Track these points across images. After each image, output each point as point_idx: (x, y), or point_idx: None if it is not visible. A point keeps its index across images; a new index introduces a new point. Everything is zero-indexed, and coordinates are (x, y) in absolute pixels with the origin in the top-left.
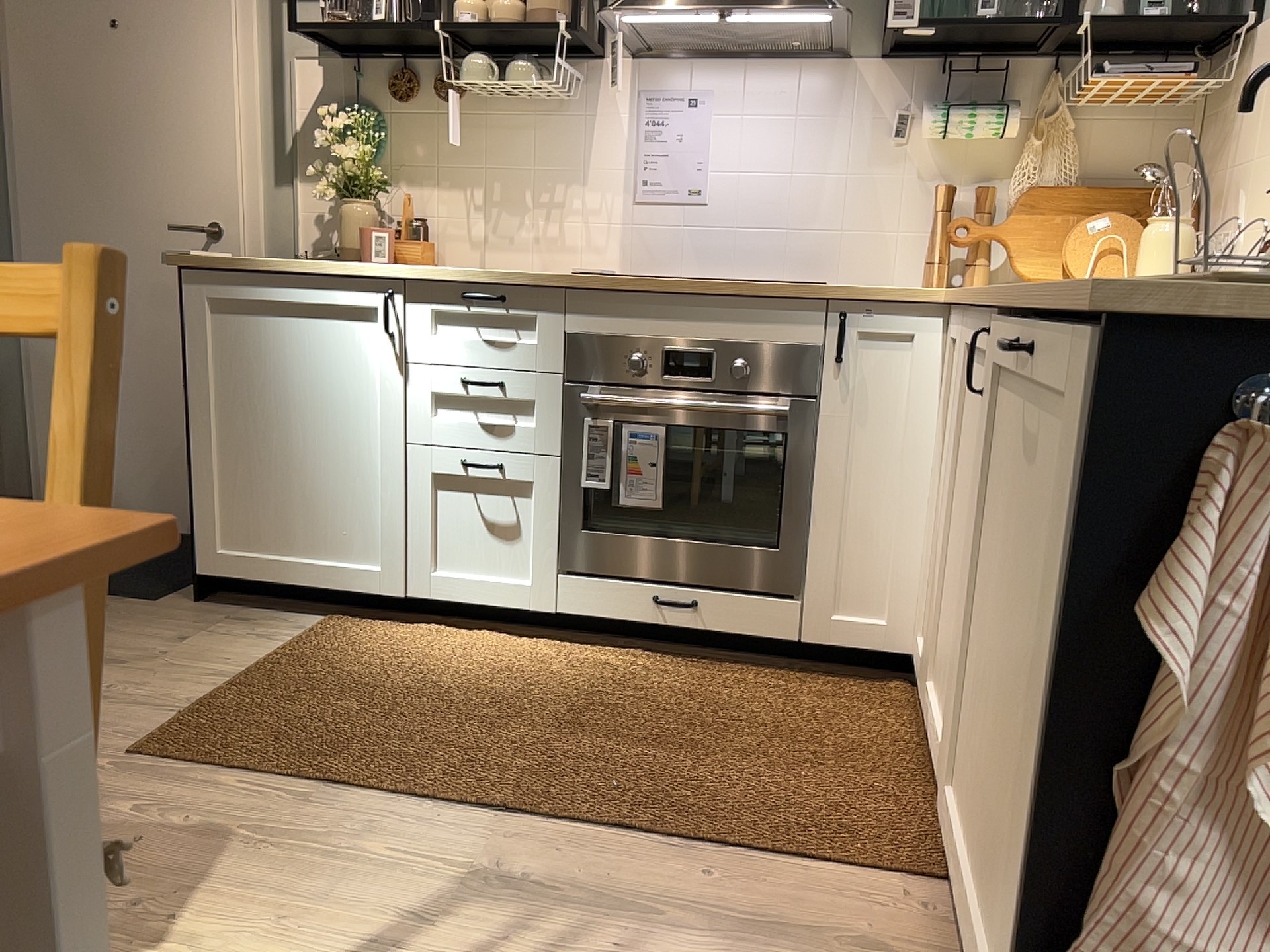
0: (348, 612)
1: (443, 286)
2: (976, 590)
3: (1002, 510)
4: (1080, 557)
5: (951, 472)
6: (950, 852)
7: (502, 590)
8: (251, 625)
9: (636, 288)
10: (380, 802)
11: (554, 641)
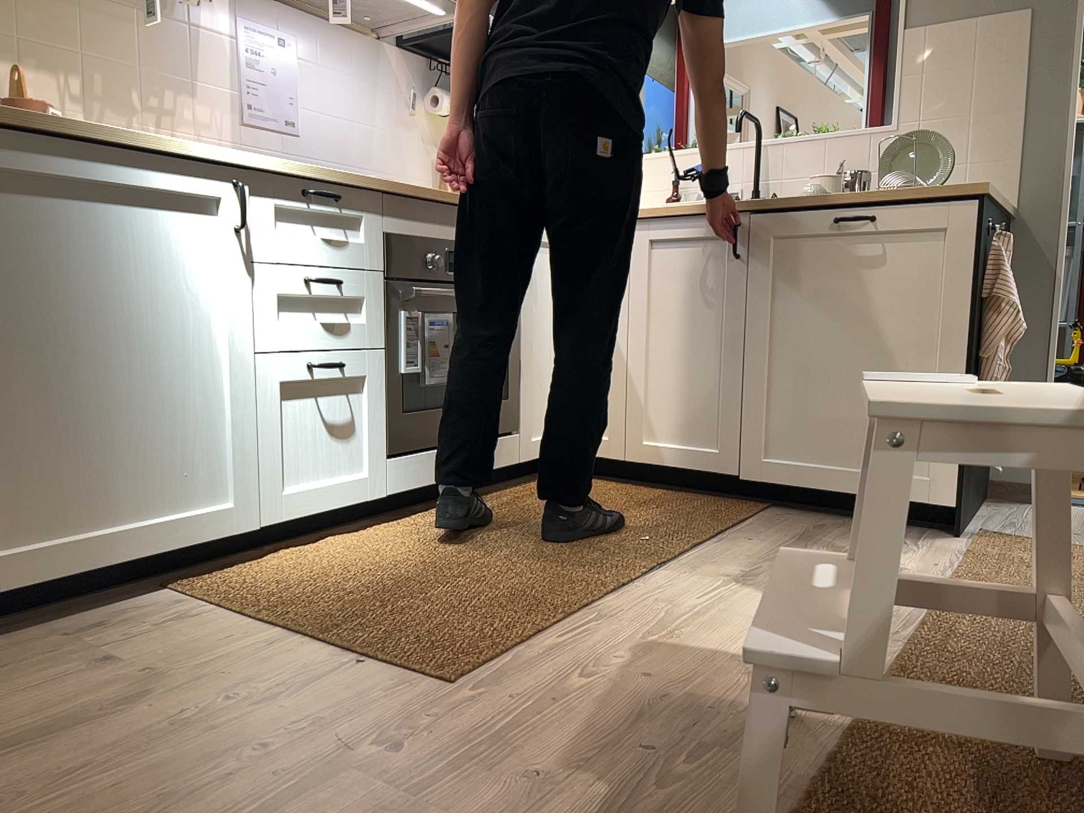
0: (163, 582)
1: (286, 178)
2: (772, 347)
3: (812, 297)
4: (973, 277)
5: (646, 312)
6: (791, 479)
7: (345, 488)
8: (134, 622)
9: (432, 195)
10: (631, 593)
11: (372, 527)
